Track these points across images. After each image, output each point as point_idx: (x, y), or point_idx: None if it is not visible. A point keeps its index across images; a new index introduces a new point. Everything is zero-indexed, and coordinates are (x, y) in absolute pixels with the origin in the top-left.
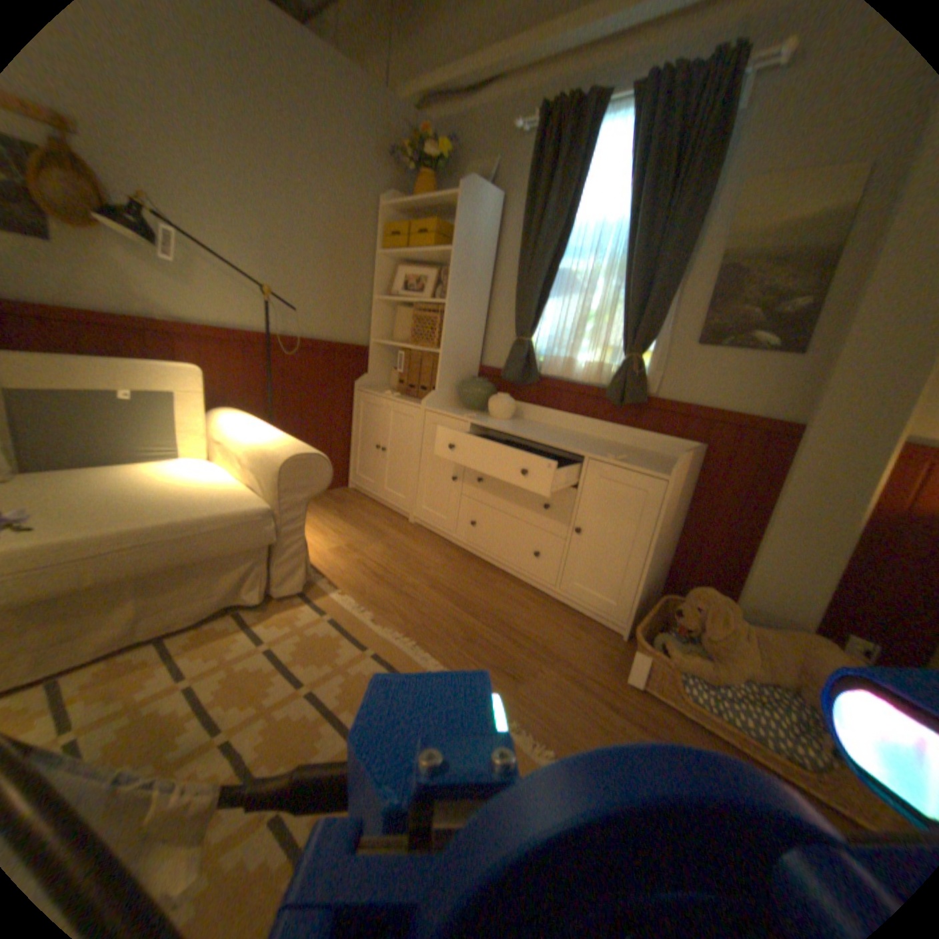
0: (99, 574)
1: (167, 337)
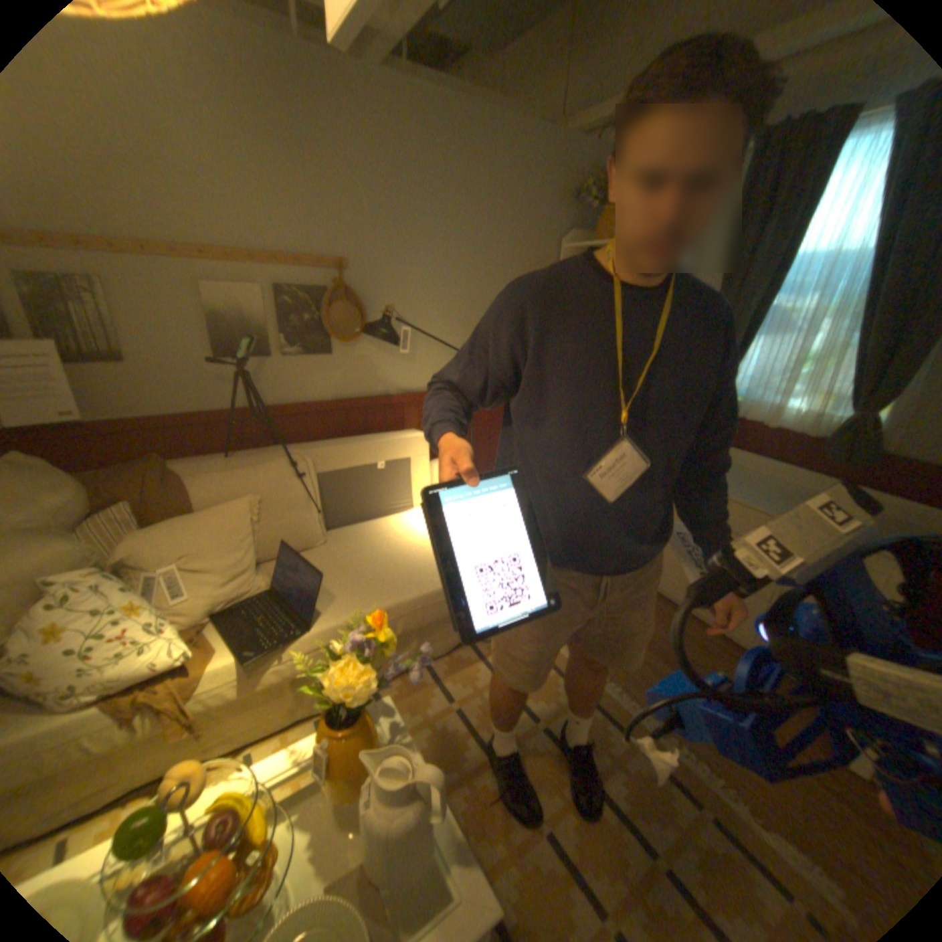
0: (405, 627)
1: (400, 407)
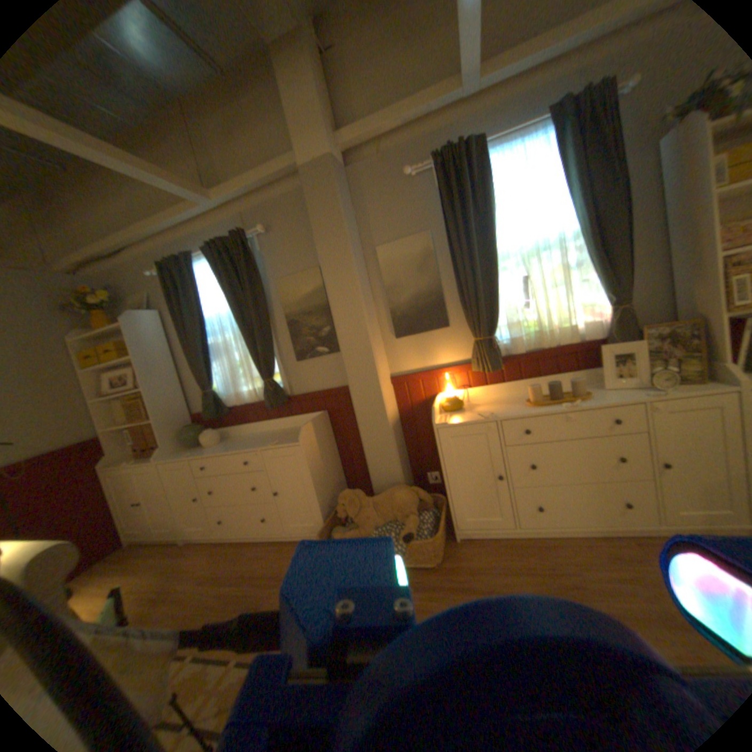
0: None
1: None
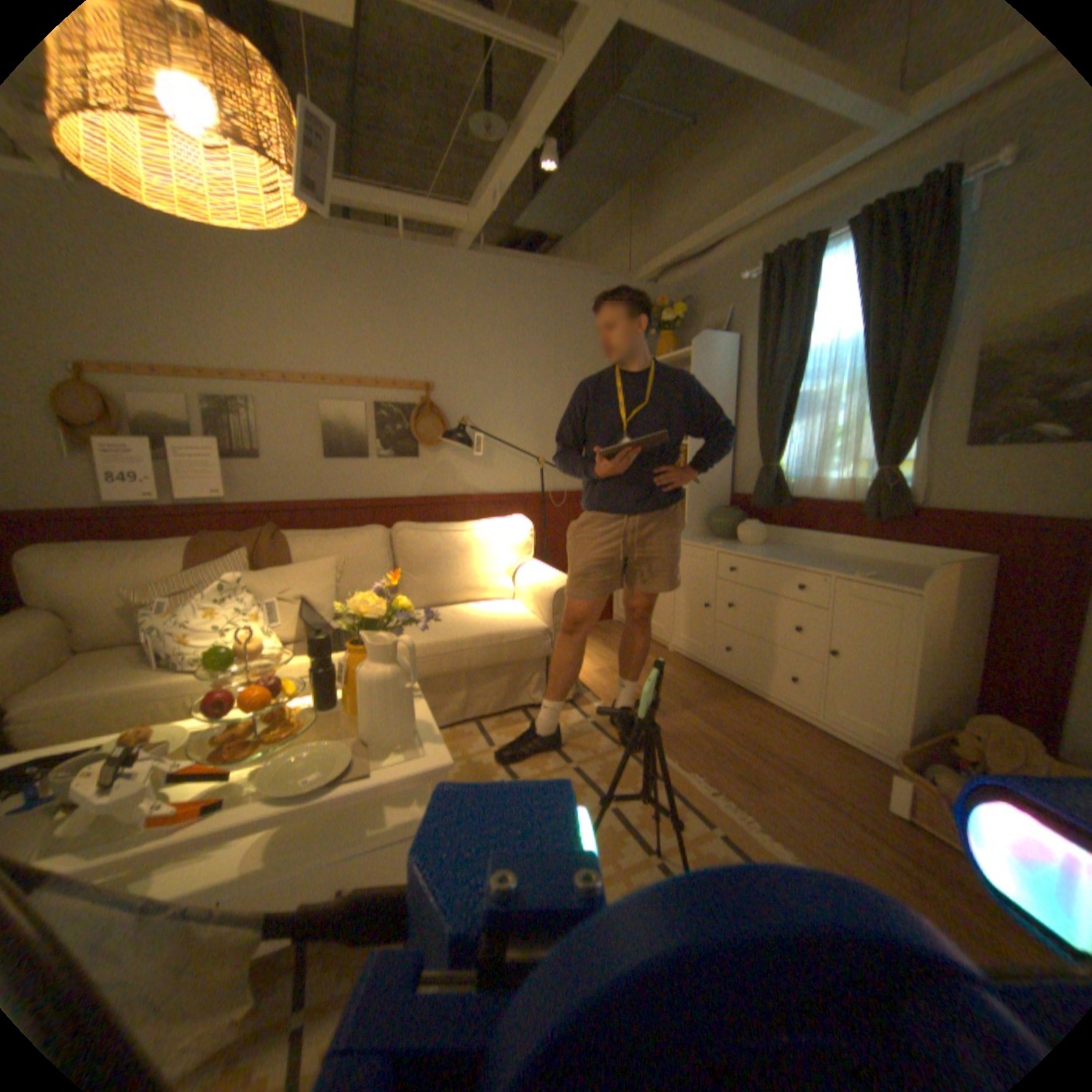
0: (450, 664)
1: (477, 506)
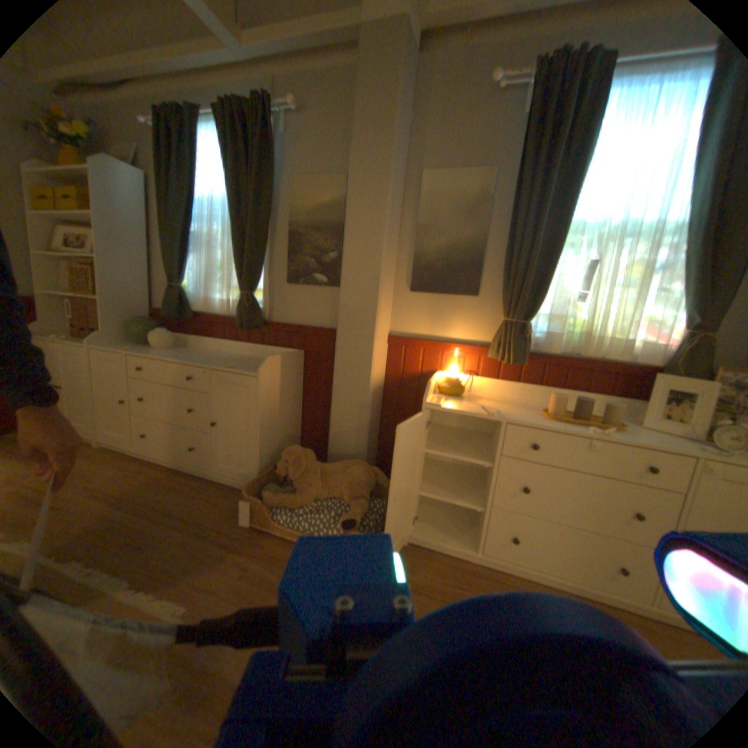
0: None
1: None
